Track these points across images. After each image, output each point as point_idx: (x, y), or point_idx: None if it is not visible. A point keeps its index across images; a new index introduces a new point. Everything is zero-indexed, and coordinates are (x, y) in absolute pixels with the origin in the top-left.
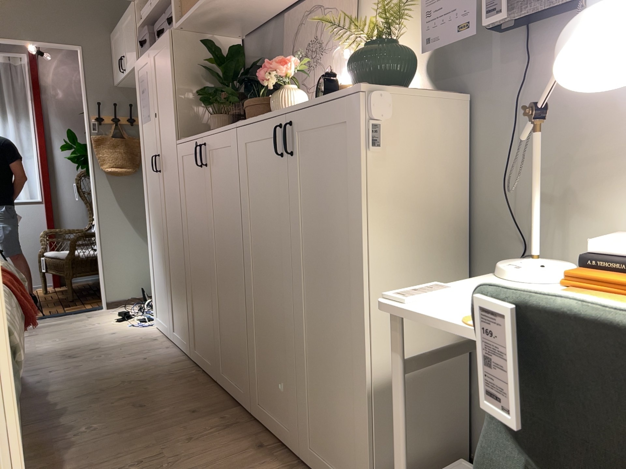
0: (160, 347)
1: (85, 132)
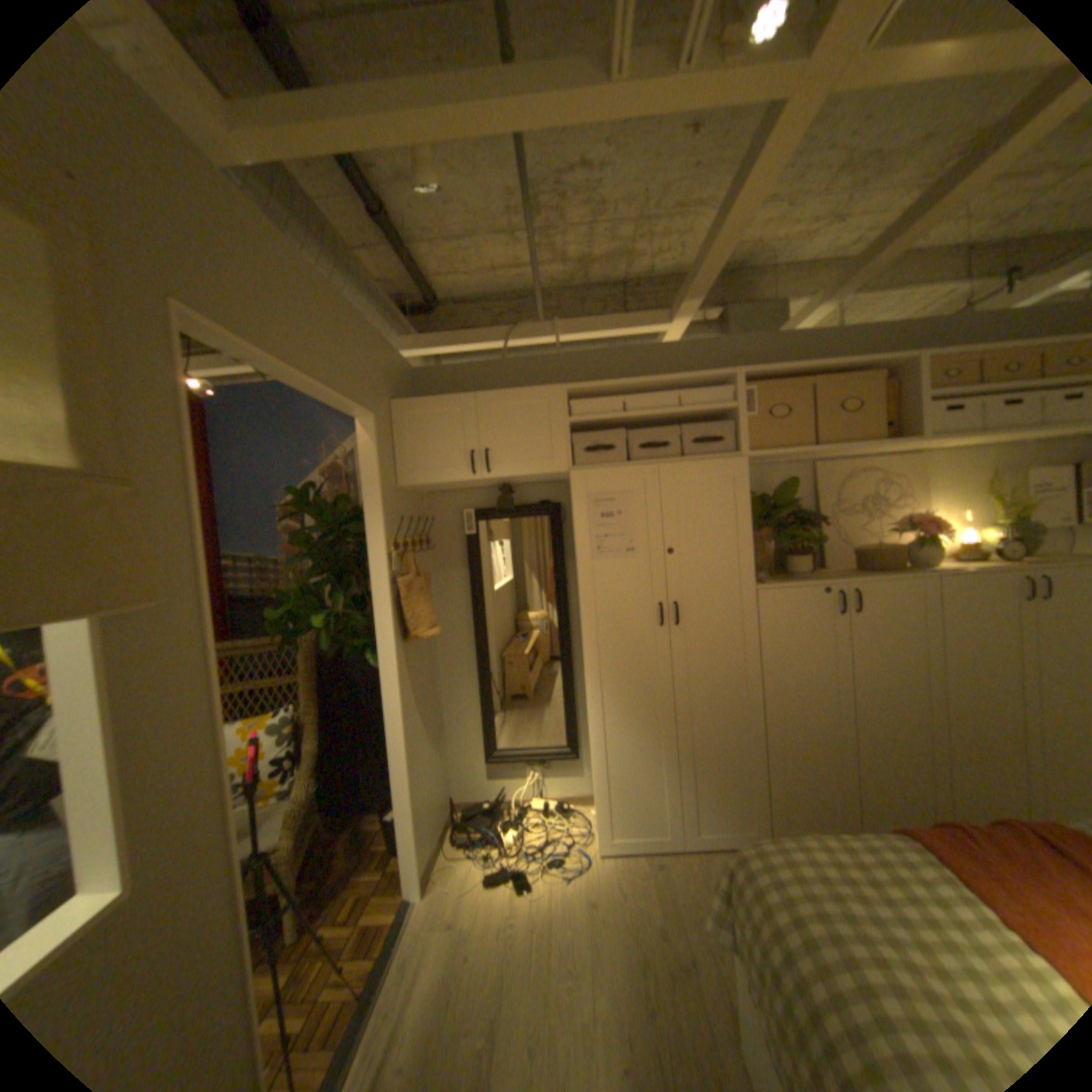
0: (699, 867)
1: (372, 571)
